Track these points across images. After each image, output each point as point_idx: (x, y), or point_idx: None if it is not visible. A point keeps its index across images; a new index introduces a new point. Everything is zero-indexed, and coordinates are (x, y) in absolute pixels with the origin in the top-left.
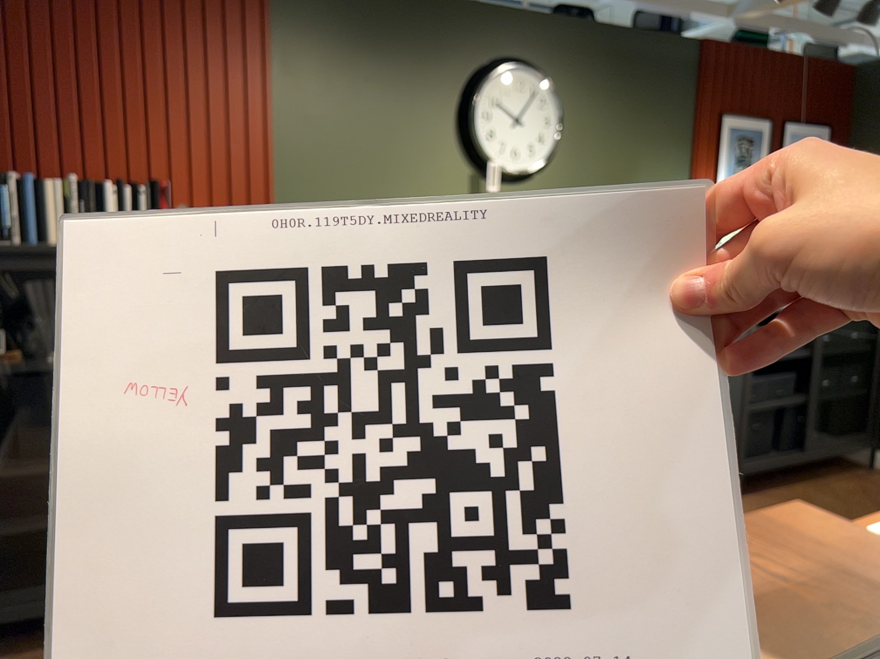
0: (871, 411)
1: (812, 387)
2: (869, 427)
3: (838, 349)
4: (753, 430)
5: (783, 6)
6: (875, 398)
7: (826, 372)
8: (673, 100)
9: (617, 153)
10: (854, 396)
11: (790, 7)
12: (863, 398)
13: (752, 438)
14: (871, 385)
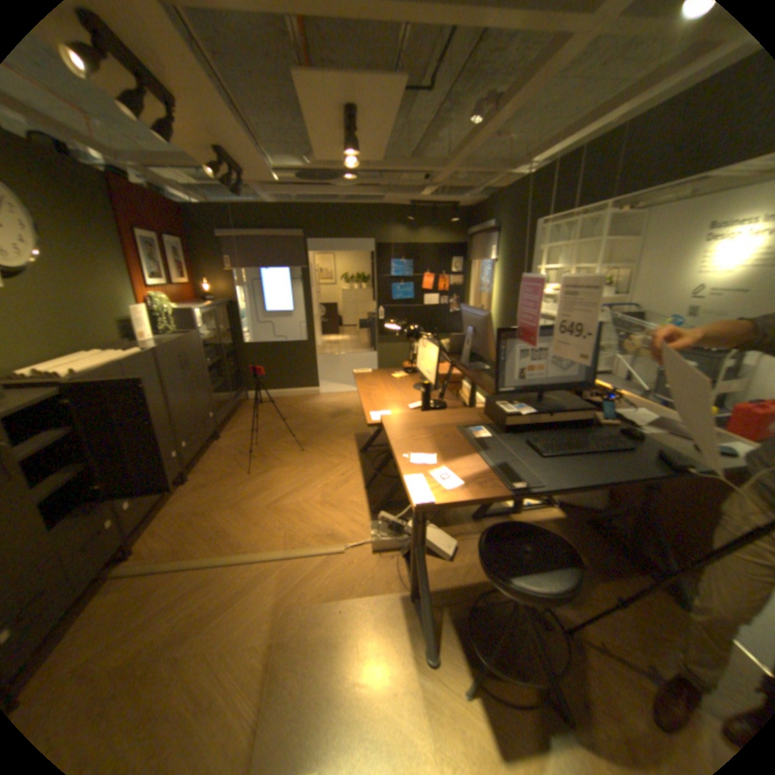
0: (240, 376)
1: (222, 373)
2: (241, 383)
3: (225, 352)
4: (212, 403)
5: (159, 165)
6: (241, 370)
7: (225, 364)
8: (104, 214)
9: (82, 252)
10: (235, 372)
11: (163, 166)
12: (236, 371)
13: (213, 407)
14: (237, 365)
